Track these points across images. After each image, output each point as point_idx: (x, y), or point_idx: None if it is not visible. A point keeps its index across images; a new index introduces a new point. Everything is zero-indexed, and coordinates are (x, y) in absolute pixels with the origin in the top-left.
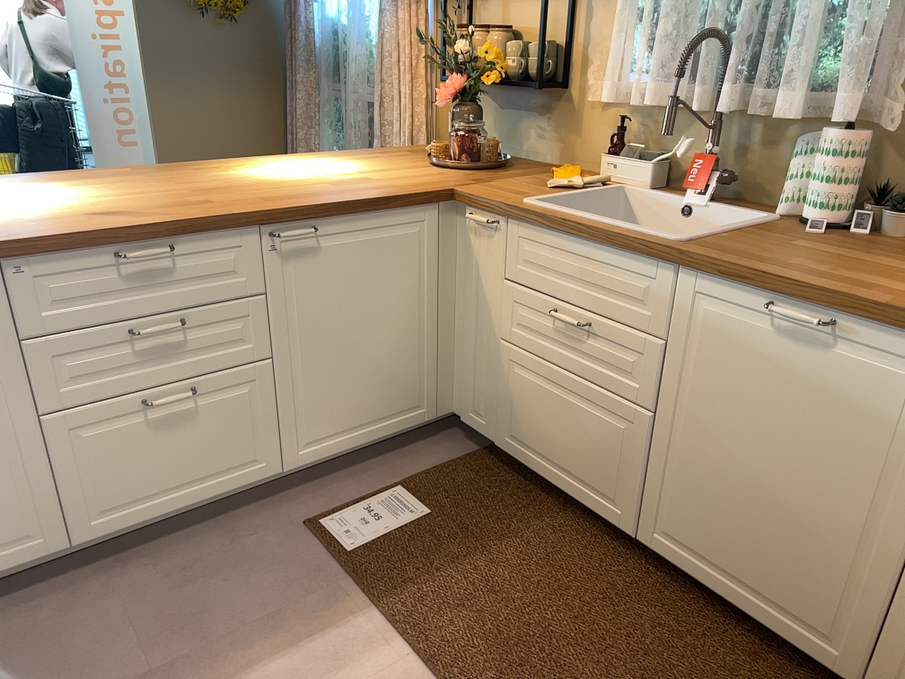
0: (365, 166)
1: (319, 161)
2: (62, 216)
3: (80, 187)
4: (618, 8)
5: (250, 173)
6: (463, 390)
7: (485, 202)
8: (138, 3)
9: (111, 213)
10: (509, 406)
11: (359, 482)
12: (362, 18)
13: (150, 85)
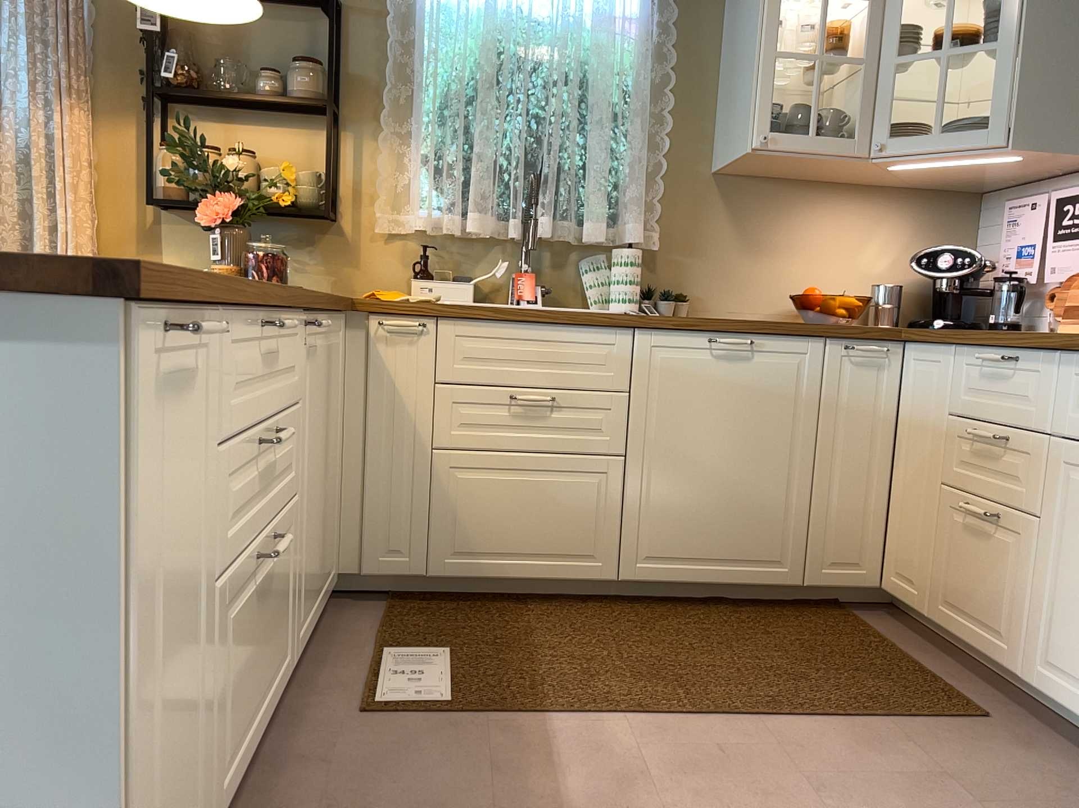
0: None
1: None
2: None
3: None
4: (423, 146)
5: None
6: (366, 534)
7: (407, 306)
8: None
9: None
10: (448, 521)
11: (336, 667)
12: None
13: None
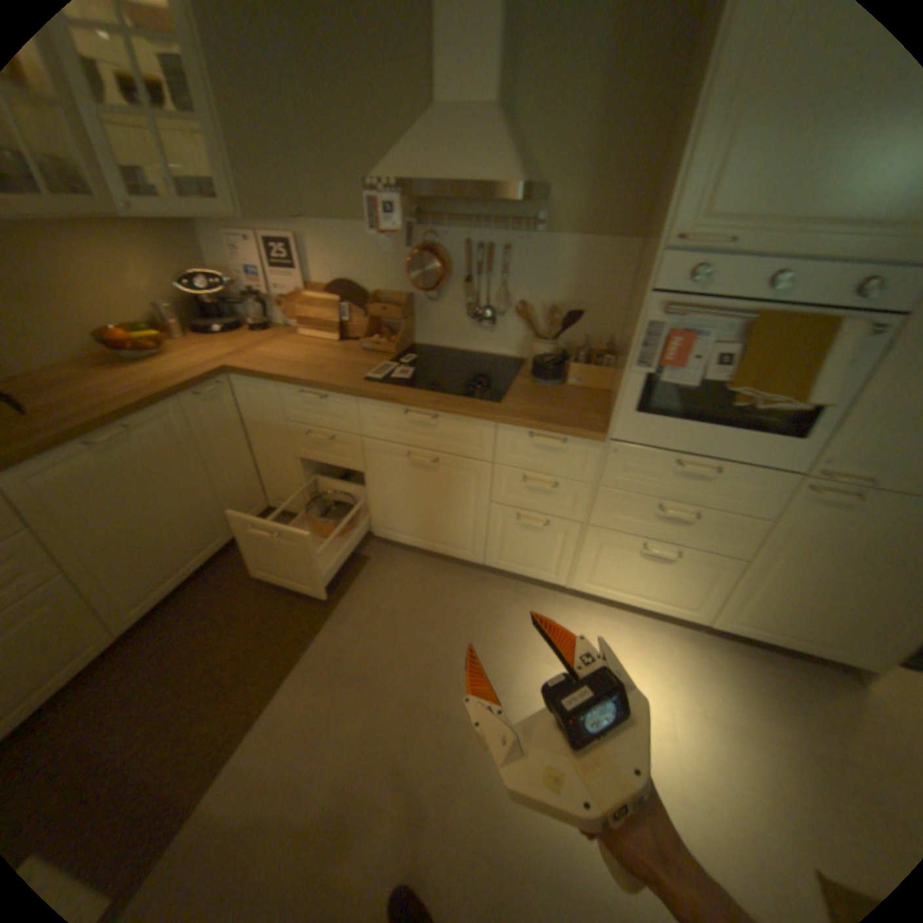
0: None
1: None
2: None
3: None
4: None
5: None
6: None
7: None
8: None
9: None
10: None
11: None
12: None
13: None
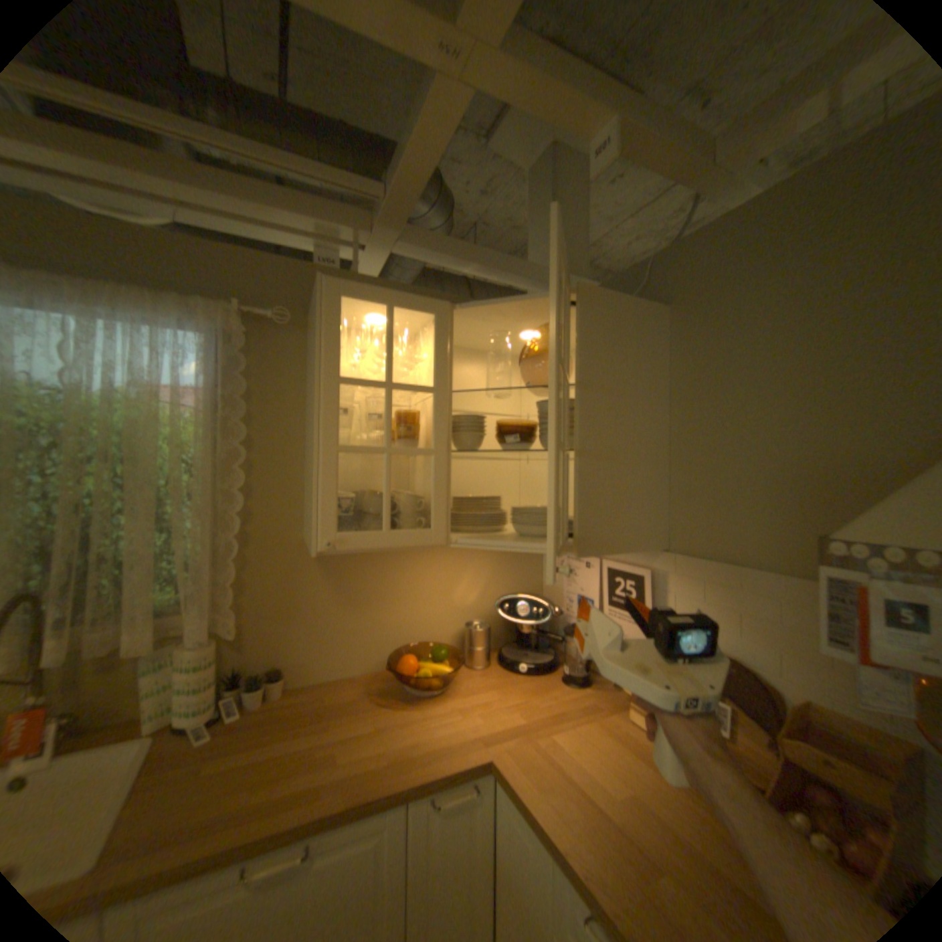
0: None
1: None
2: None
3: None
4: None
5: None
6: None
7: None
8: None
9: None
10: None
11: None
12: None
13: None
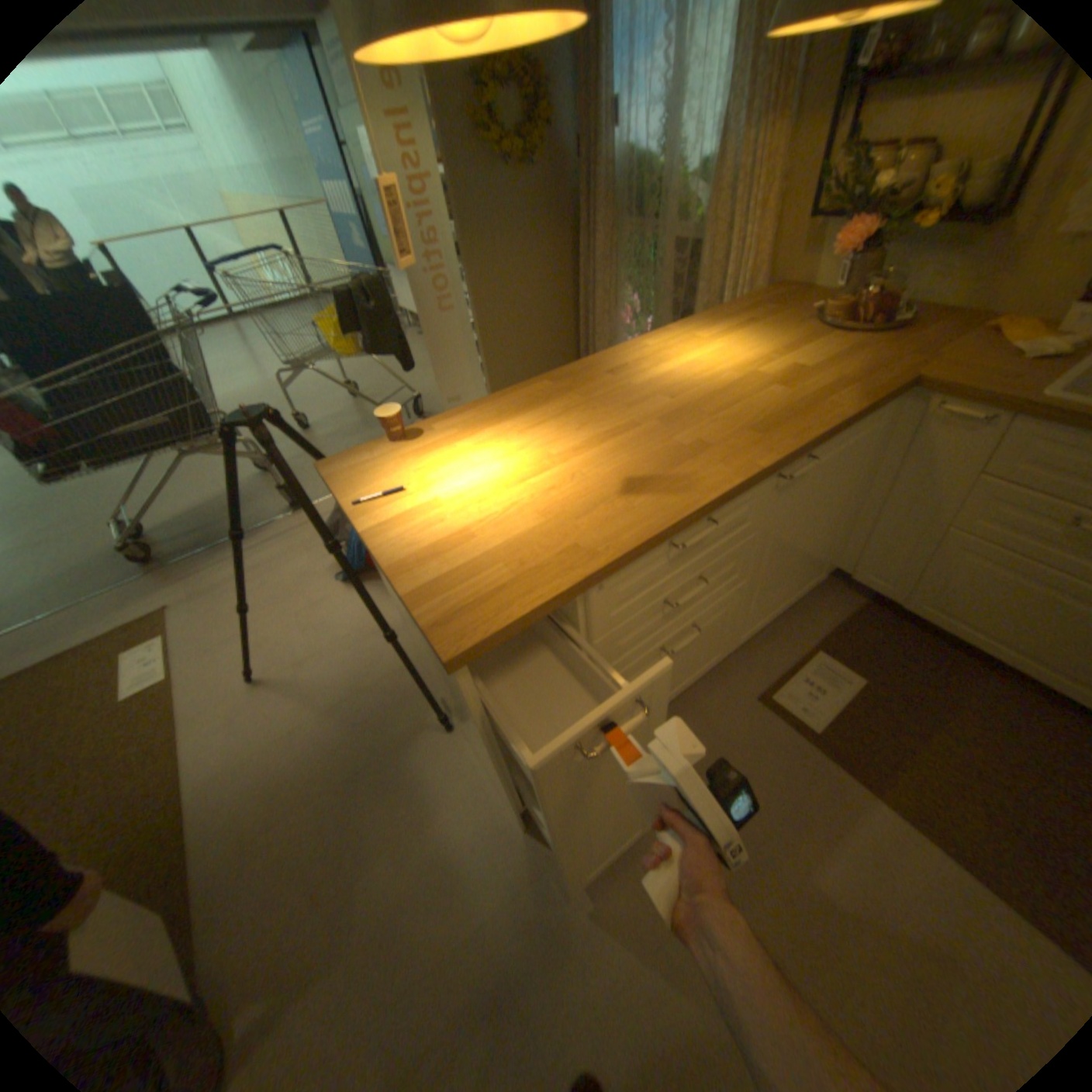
0: (765, 339)
1: (706, 336)
2: (590, 497)
3: (537, 426)
4: None
5: (670, 373)
6: (865, 557)
7: (983, 394)
8: (443, 159)
9: (631, 483)
10: (942, 584)
11: (780, 648)
12: (681, 140)
13: (461, 250)
